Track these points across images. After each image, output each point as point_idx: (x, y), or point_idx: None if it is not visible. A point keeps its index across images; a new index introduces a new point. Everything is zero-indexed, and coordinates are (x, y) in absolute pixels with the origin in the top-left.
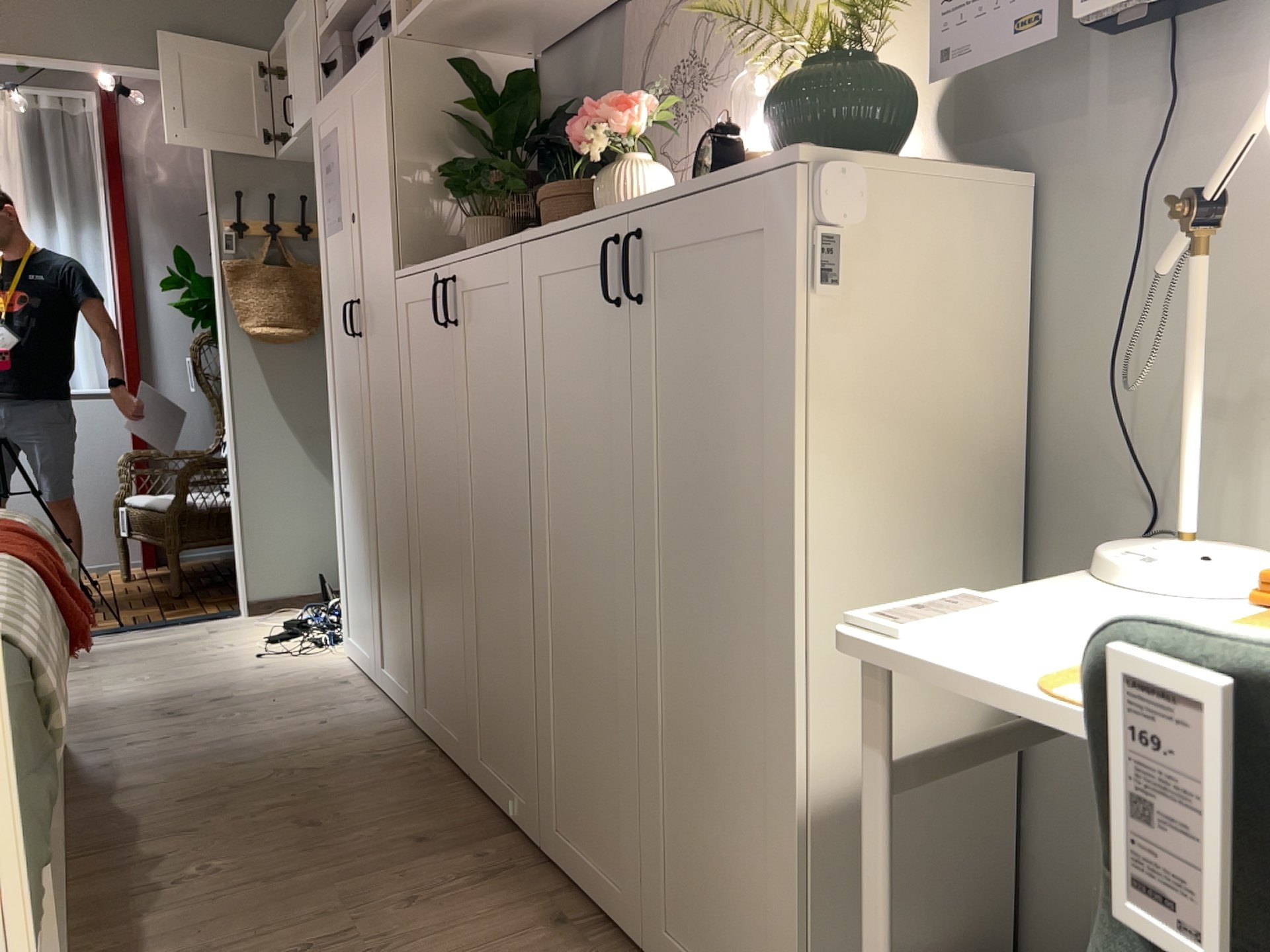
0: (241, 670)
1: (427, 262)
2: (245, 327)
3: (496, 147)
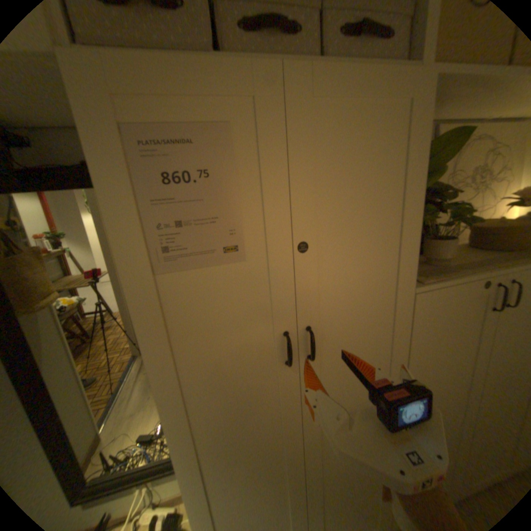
0: None
1: (470, 275)
2: None
3: None
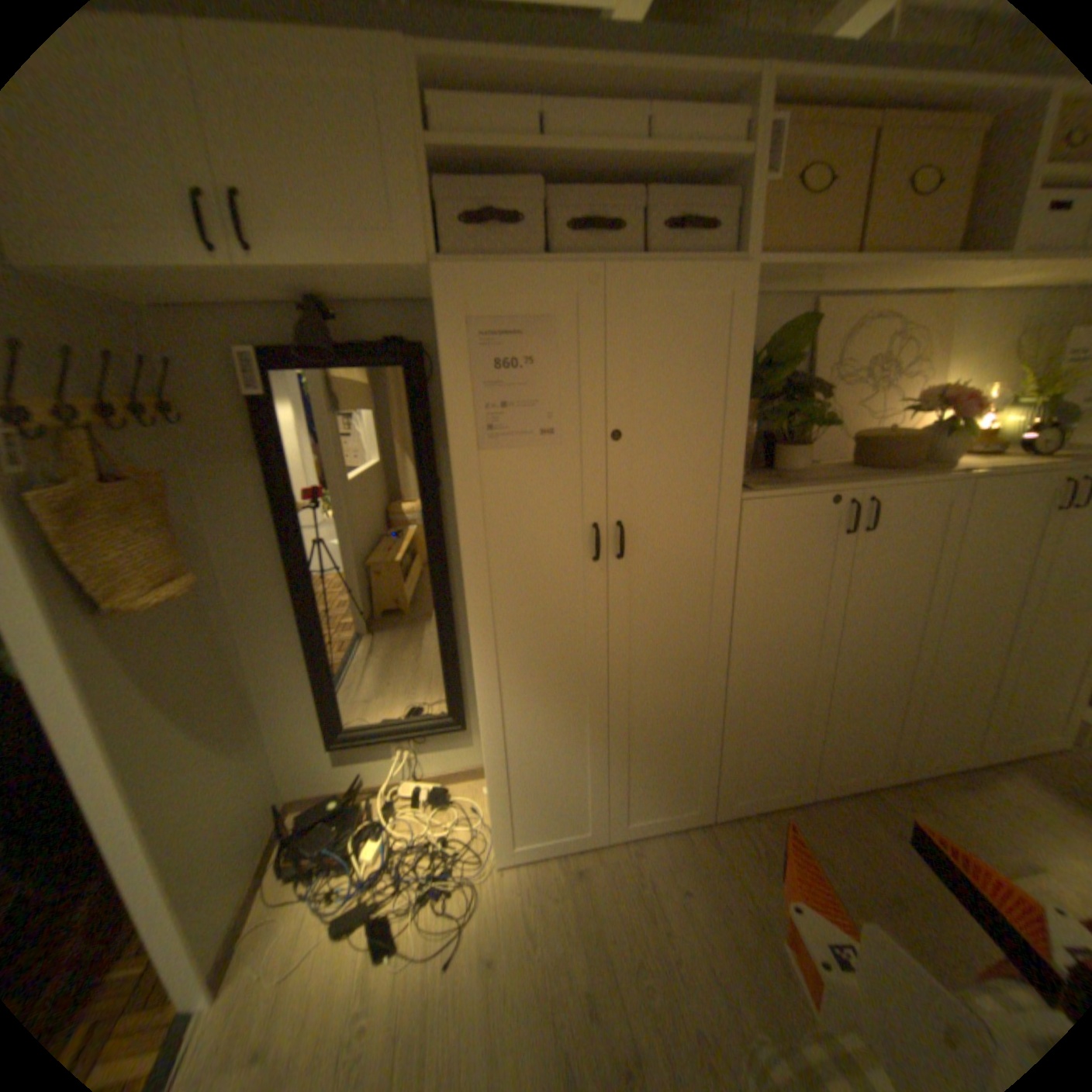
0: (487, 990)
1: (813, 486)
2: (121, 604)
3: (765, 384)
